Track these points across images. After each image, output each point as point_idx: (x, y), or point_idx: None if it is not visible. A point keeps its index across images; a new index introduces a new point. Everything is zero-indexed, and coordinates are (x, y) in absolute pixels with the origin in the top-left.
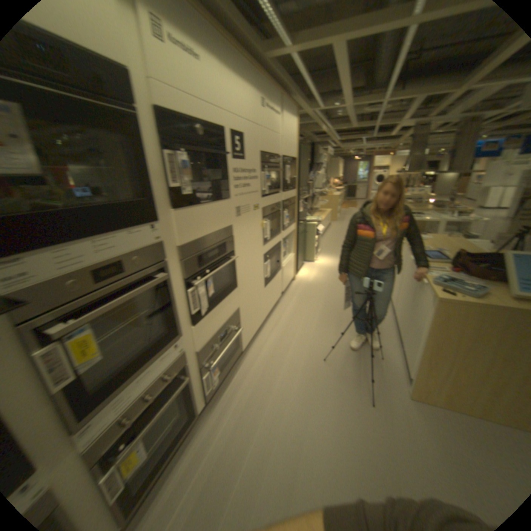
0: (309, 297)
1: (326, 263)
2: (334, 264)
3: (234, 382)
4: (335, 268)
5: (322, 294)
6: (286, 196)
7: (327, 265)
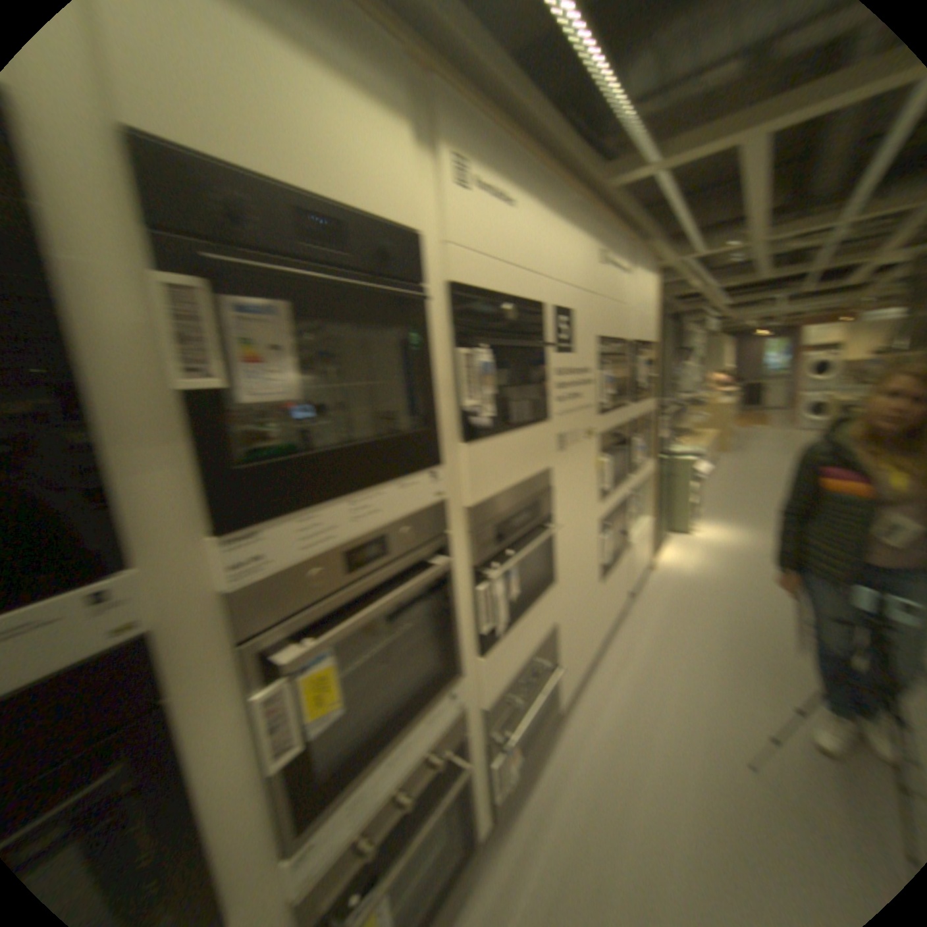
0: (692, 610)
1: (720, 539)
2: (738, 541)
3: (547, 783)
4: (743, 548)
5: (721, 605)
6: (639, 411)
7: (723, 541)
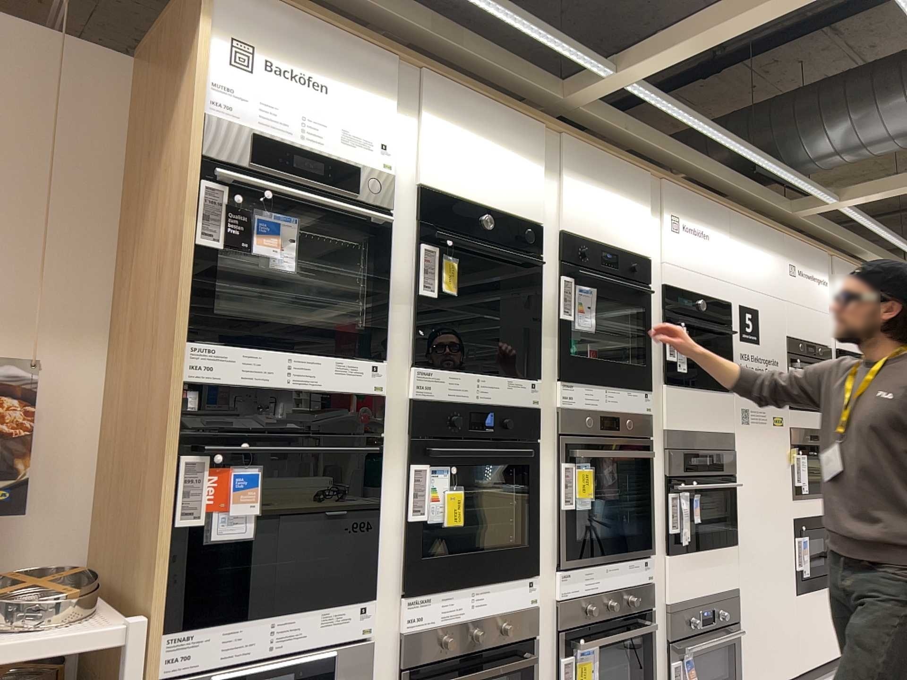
0: None
1: None
2: None
3: None
4: None
5: None
6: None
7: None
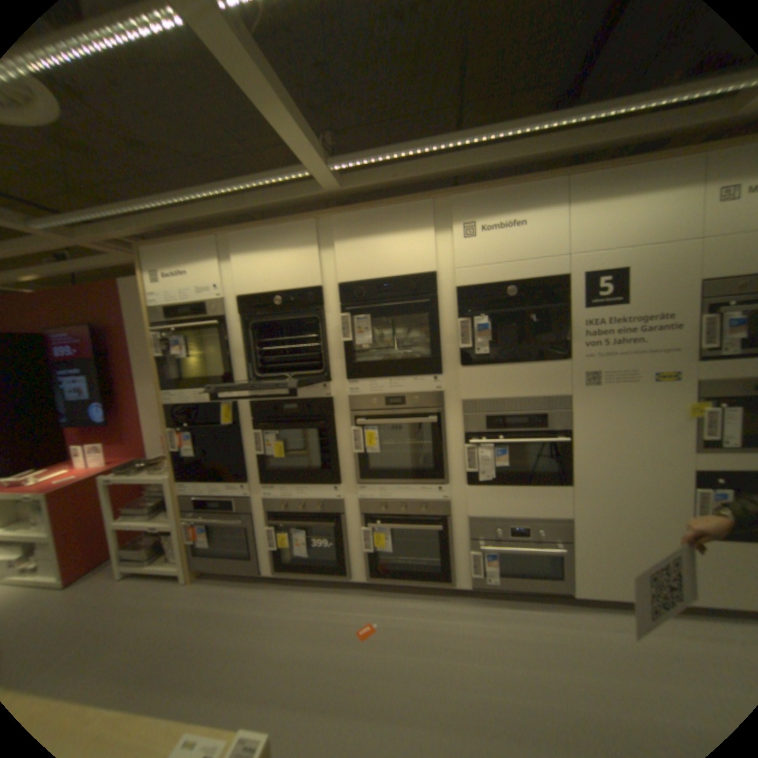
0: None
1: None
2: None
3: (531, 616)
4: None
5: None
6: None
7: None
